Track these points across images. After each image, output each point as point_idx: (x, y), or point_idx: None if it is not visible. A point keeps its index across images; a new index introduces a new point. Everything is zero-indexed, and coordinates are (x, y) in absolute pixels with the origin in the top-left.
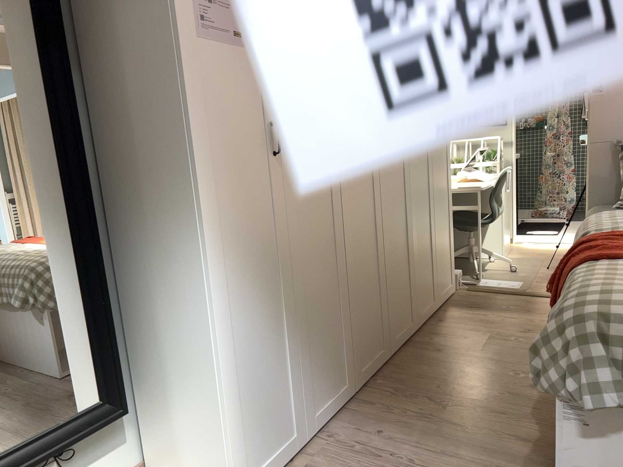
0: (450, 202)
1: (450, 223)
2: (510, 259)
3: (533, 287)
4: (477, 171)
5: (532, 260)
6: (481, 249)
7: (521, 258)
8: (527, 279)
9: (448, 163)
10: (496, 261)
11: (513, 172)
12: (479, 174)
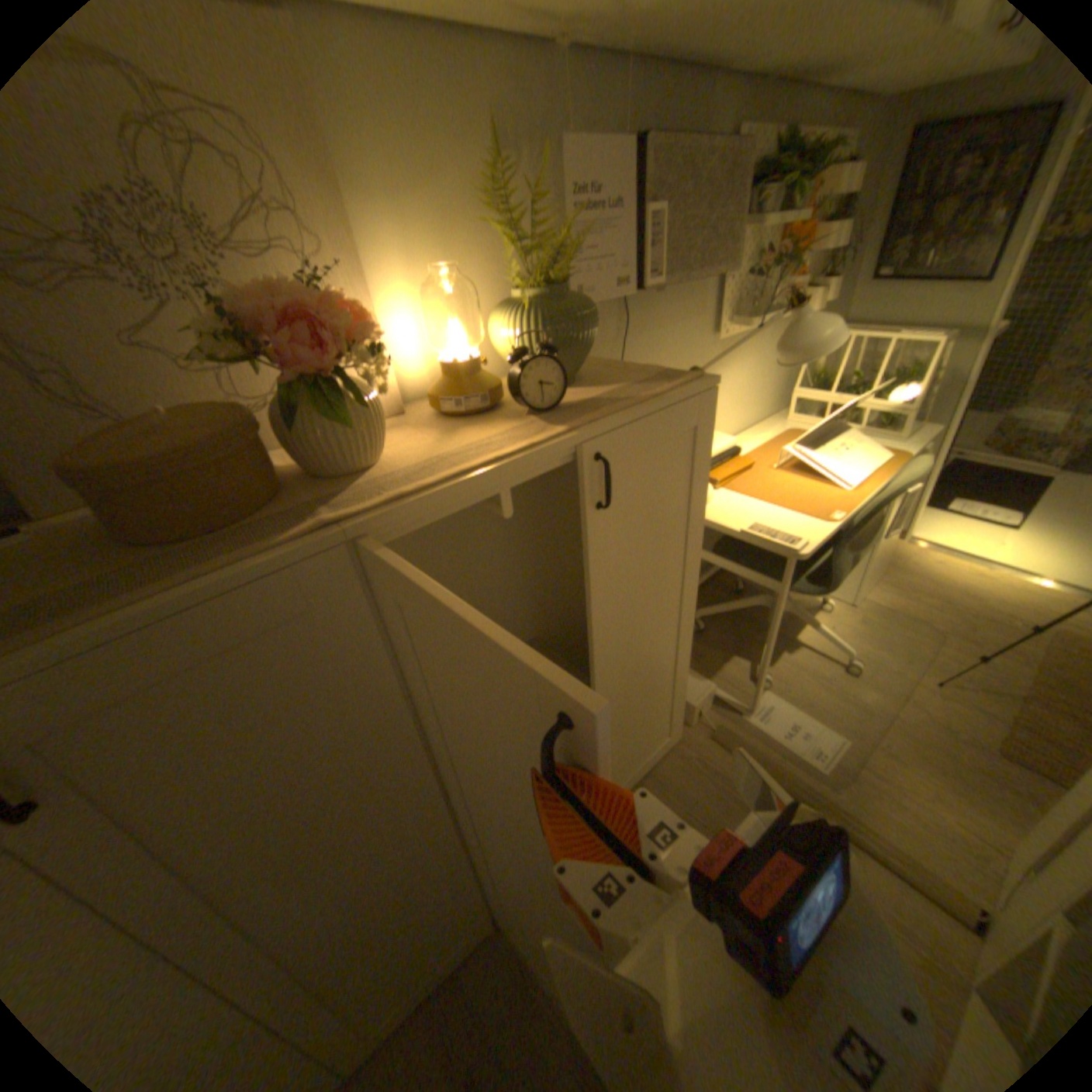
0: (693, 596)
1: (689, 637)
2: (874, 616)
3: (869, 790)
4: (847, 442)
5: (922, 637)
6: (801, 613)
7: (901, 619)
8: (871, 737)
9: (702, 508)
10: (837, 619)
11: (967, 405)
12: (844, 461)
